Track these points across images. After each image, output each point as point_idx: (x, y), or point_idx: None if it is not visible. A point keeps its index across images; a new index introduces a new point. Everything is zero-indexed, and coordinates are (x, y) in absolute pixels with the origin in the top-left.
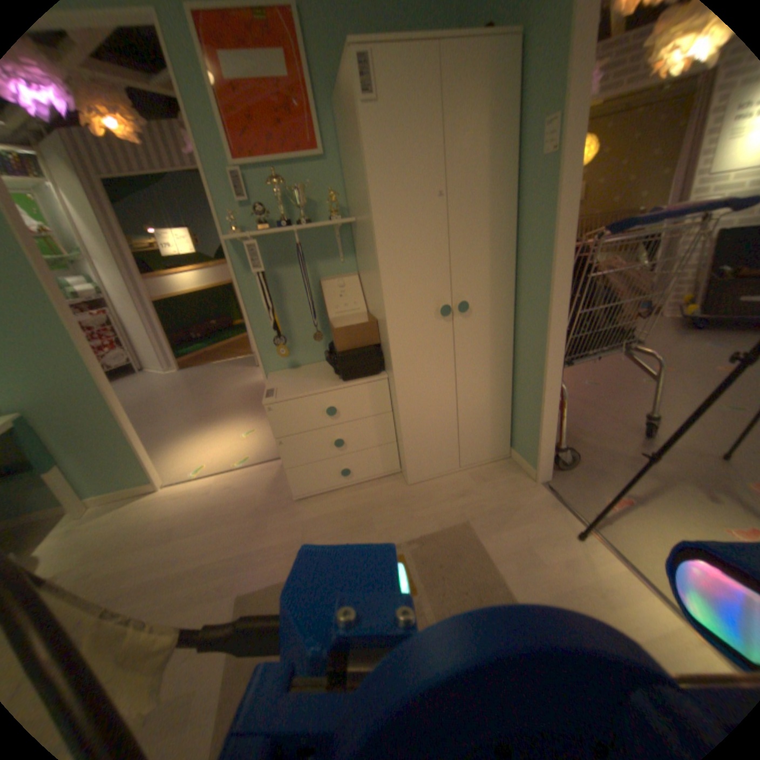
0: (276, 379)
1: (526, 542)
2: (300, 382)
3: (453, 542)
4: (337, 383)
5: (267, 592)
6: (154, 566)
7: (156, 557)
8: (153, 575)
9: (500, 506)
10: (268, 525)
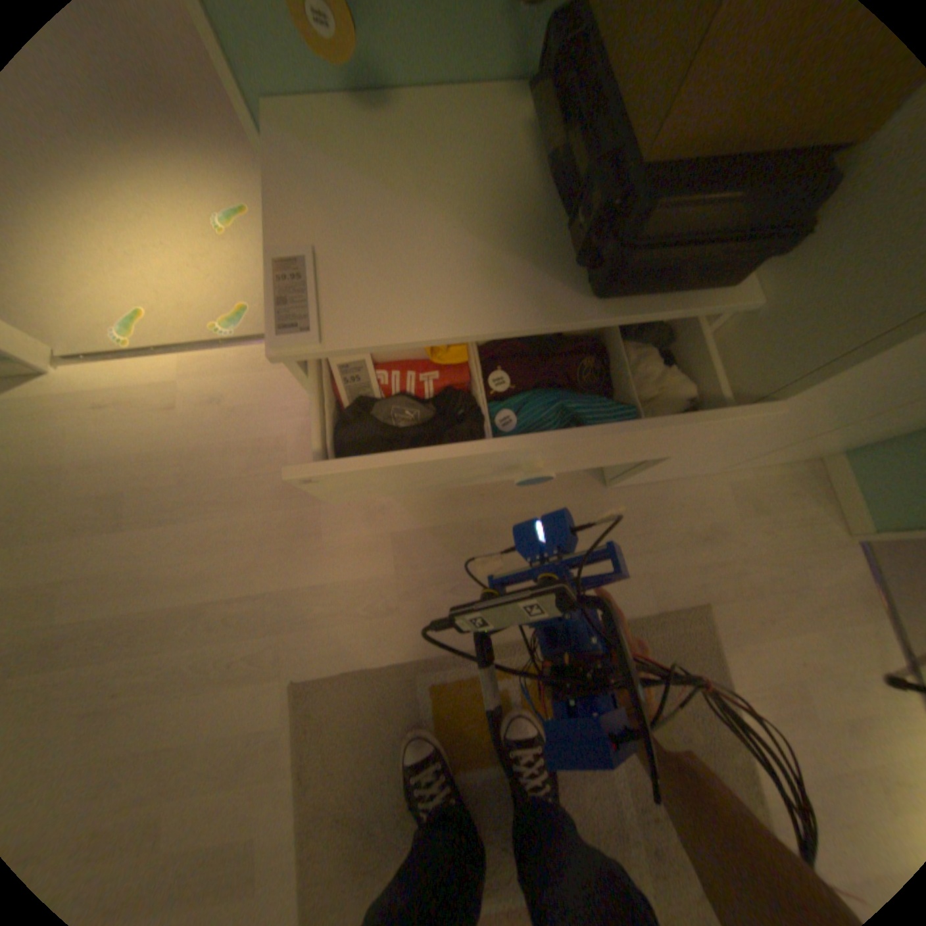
0: (303, 164)
1: (801, 671)
2: (414, 234)
3: (681, 648)
4: (574, 302)
5: (345, 687)
6: (109, 584)
7: (106, 564)
8: (113, 606)
9: (775, 580)
10: (325, 530)
